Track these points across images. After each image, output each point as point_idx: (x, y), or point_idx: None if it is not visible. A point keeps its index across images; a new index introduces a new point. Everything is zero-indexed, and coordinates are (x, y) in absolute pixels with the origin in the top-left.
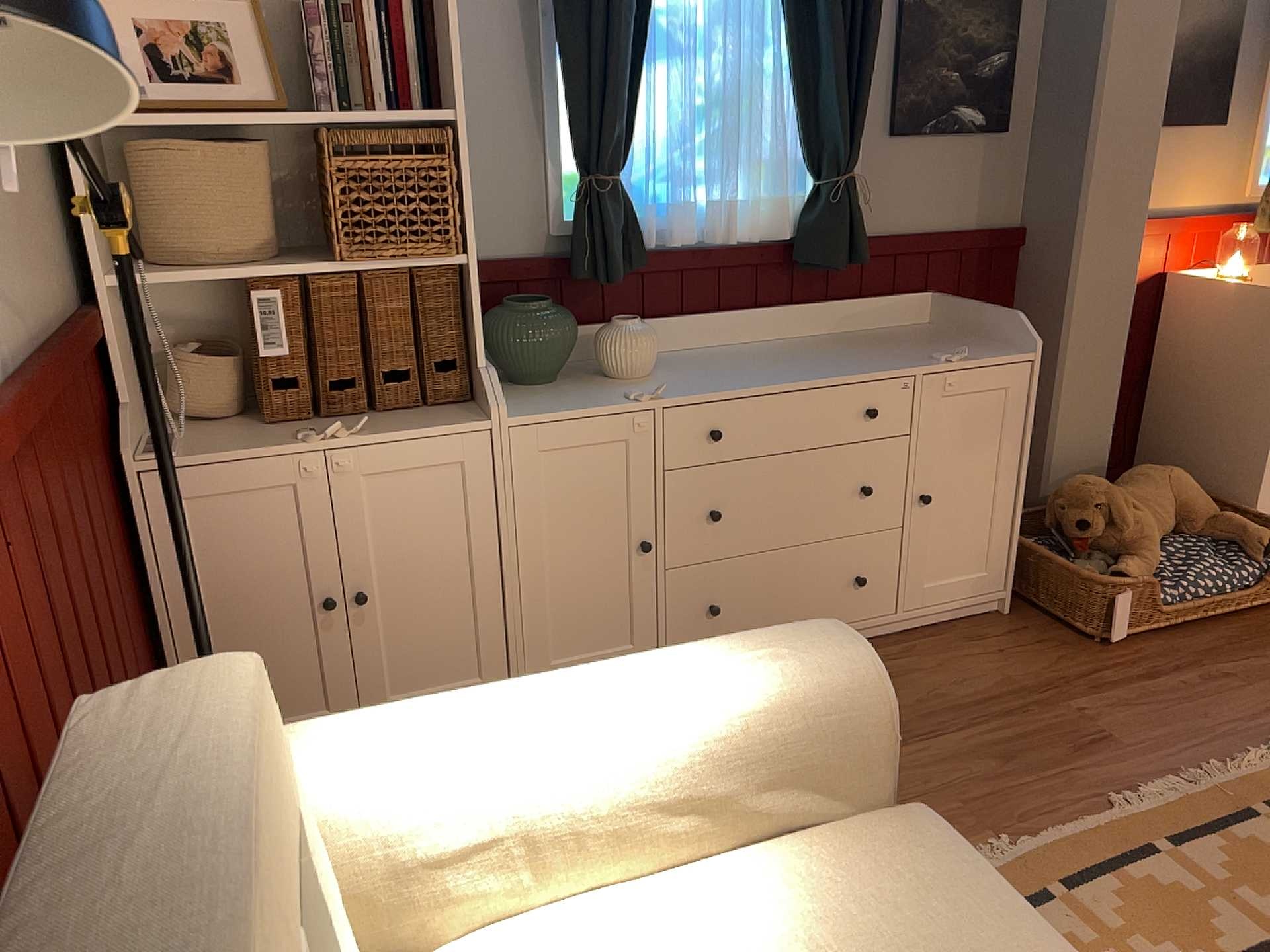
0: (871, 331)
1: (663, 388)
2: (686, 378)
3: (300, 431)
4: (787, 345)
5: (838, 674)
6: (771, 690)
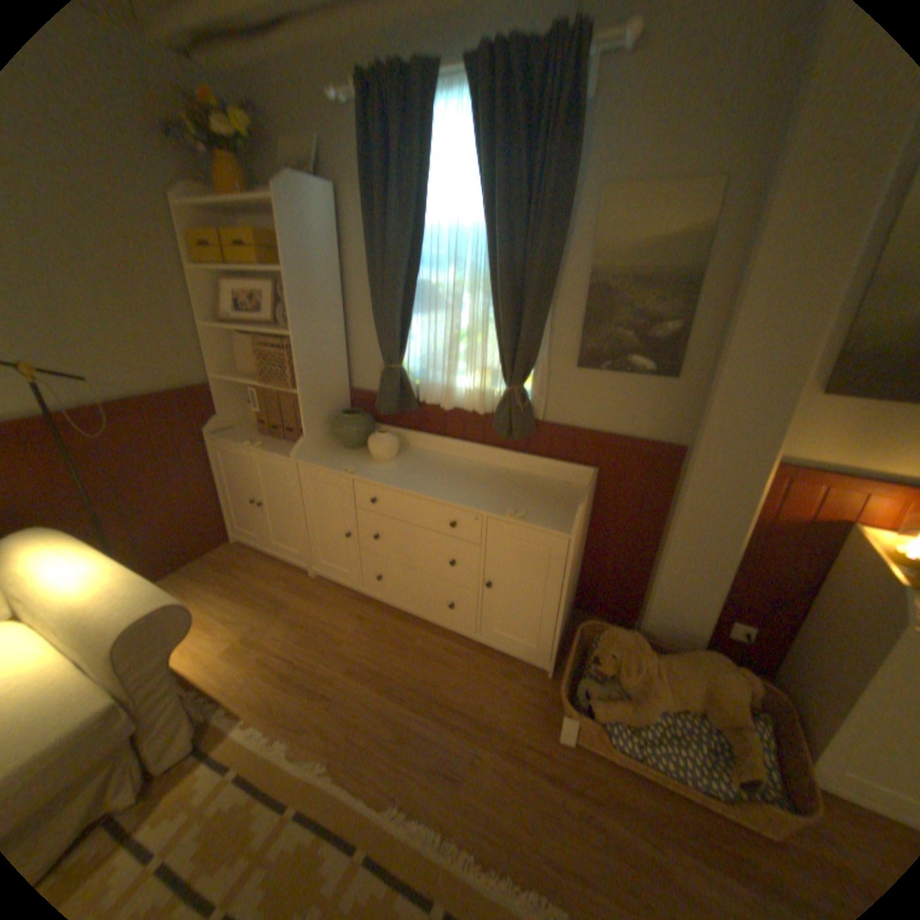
0: (548, 477)
1: (356, 470)
2: (394, 468)
3: (257, 439)
4: (486, 468)
5: (111, 624)
6: (92, 613)
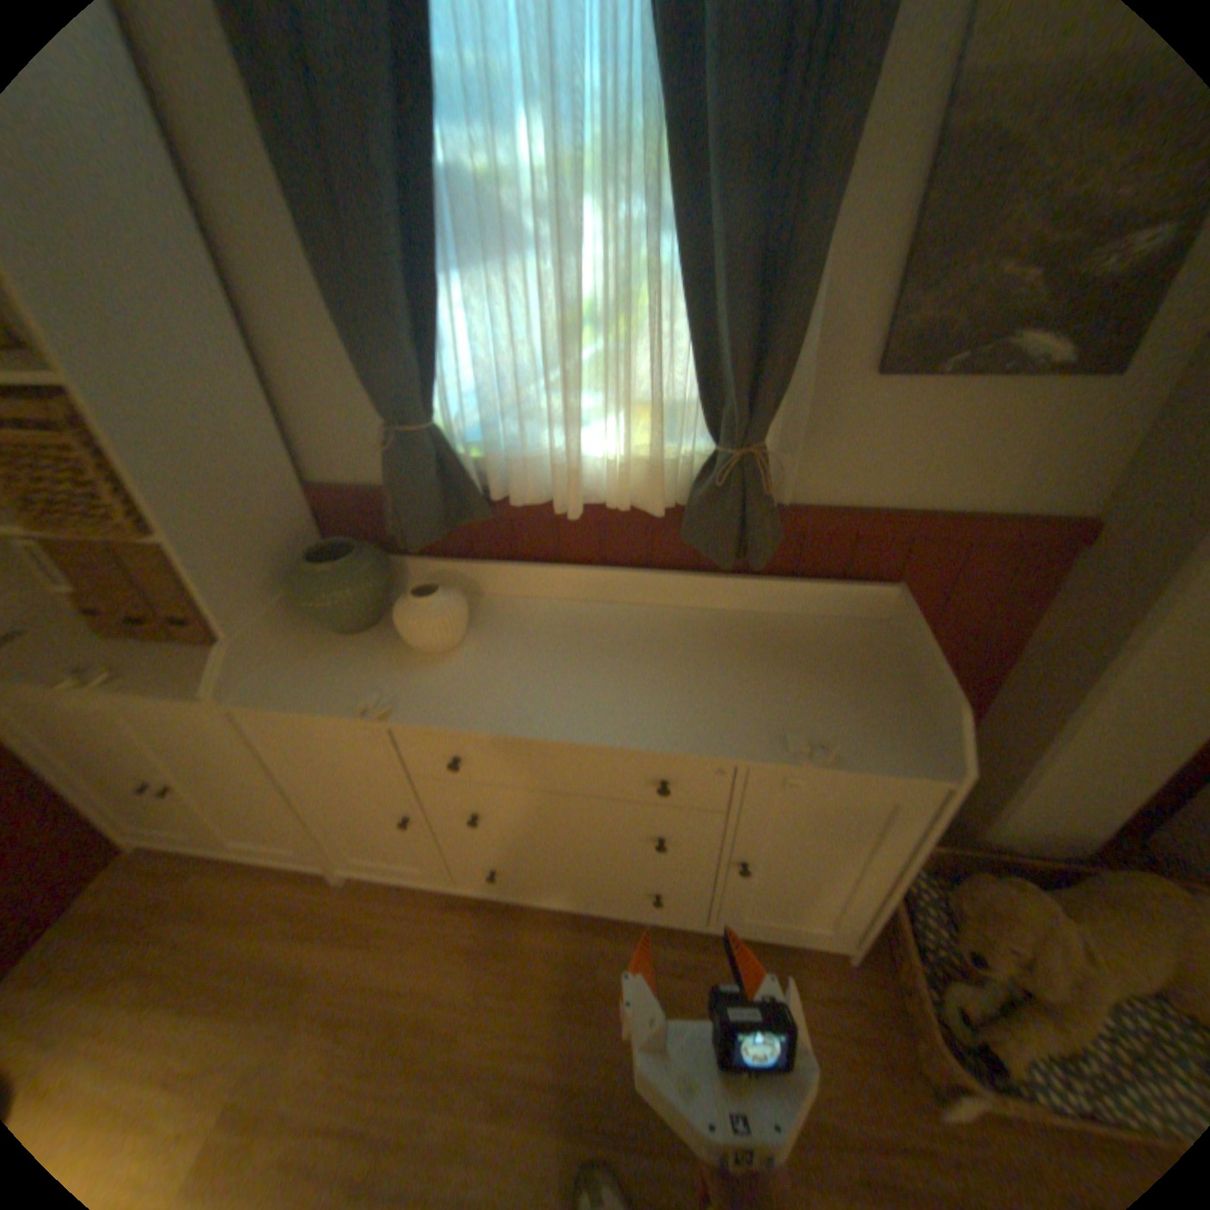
0: (798, 613)
1: (392, 704)
2: (478, 666)
3: (96, 653)
4: (669, 617)
5: None
6: None
